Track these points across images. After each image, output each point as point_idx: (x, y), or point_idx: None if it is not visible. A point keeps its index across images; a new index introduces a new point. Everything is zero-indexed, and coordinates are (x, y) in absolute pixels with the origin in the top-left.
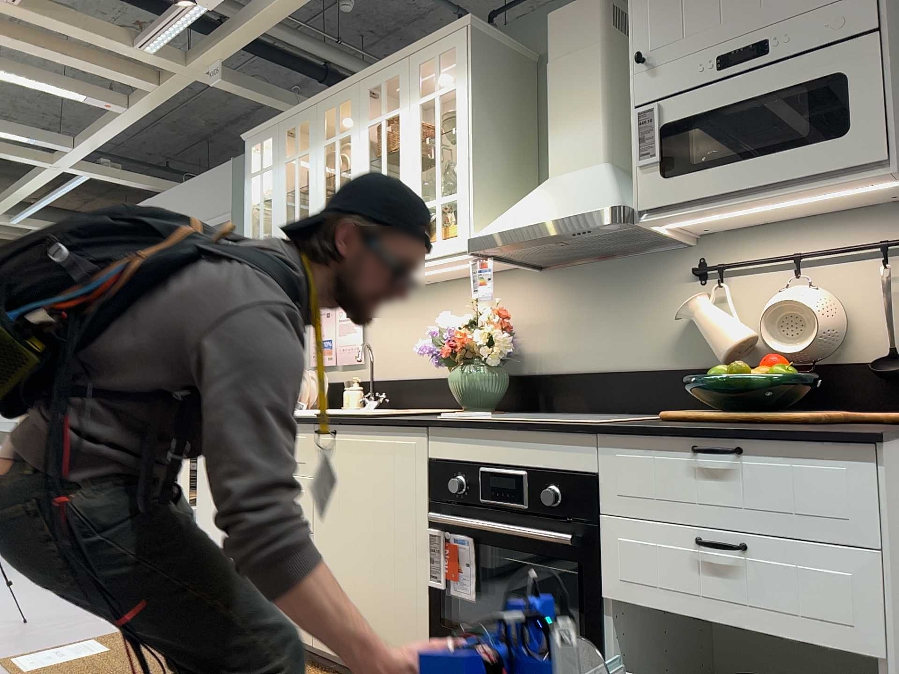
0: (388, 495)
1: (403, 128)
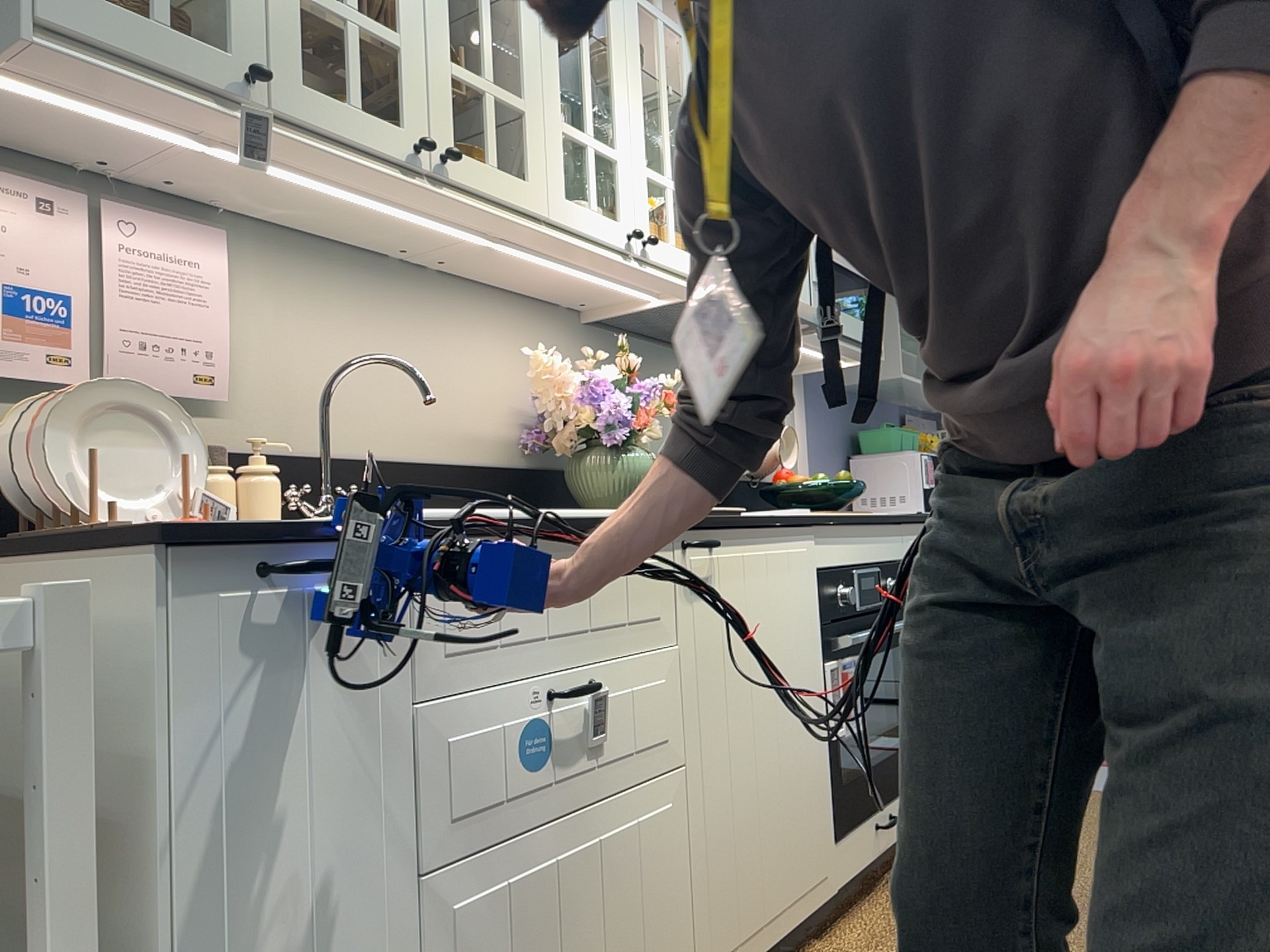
0: (788, 633)
1: (616, 13)
